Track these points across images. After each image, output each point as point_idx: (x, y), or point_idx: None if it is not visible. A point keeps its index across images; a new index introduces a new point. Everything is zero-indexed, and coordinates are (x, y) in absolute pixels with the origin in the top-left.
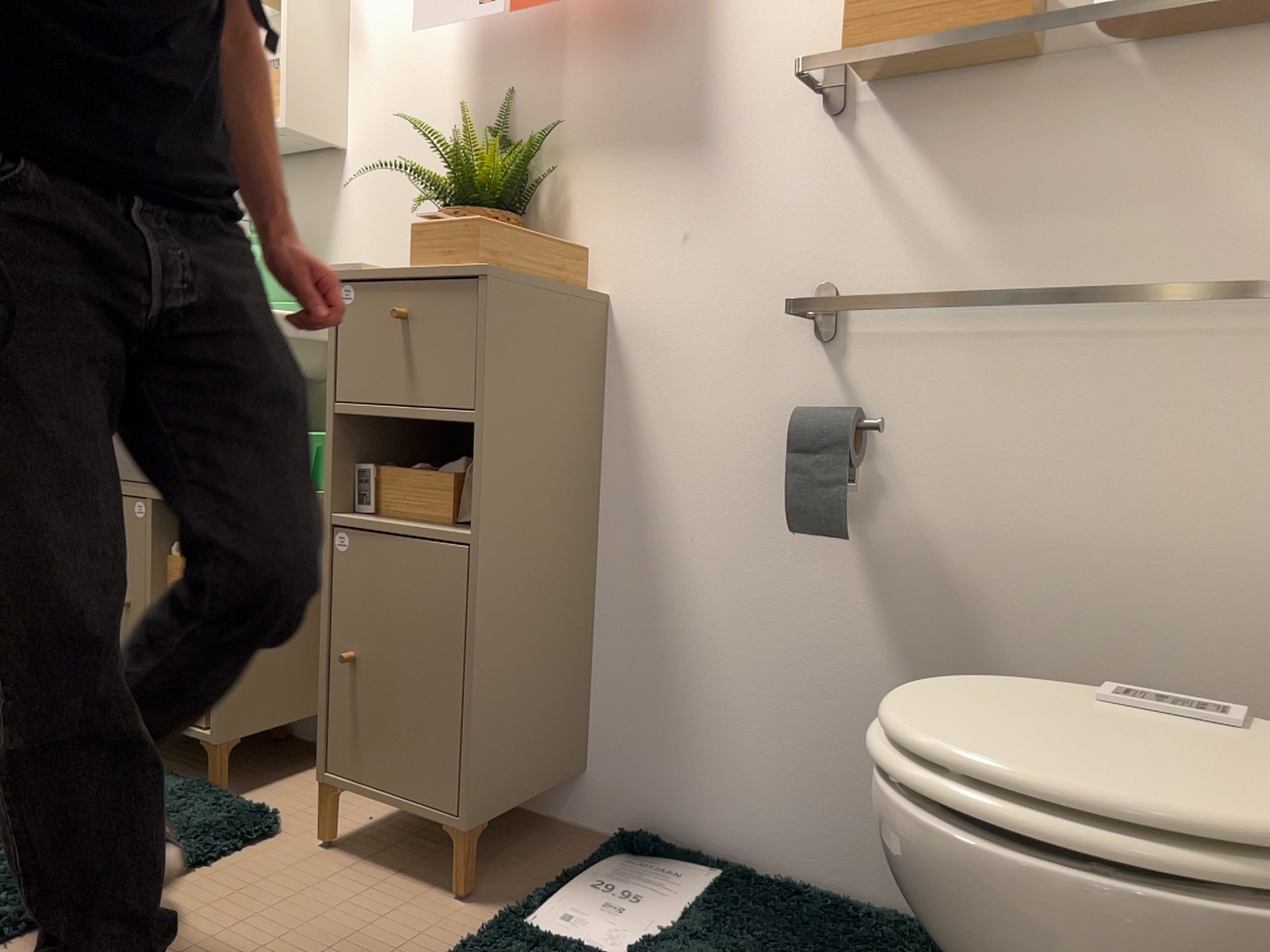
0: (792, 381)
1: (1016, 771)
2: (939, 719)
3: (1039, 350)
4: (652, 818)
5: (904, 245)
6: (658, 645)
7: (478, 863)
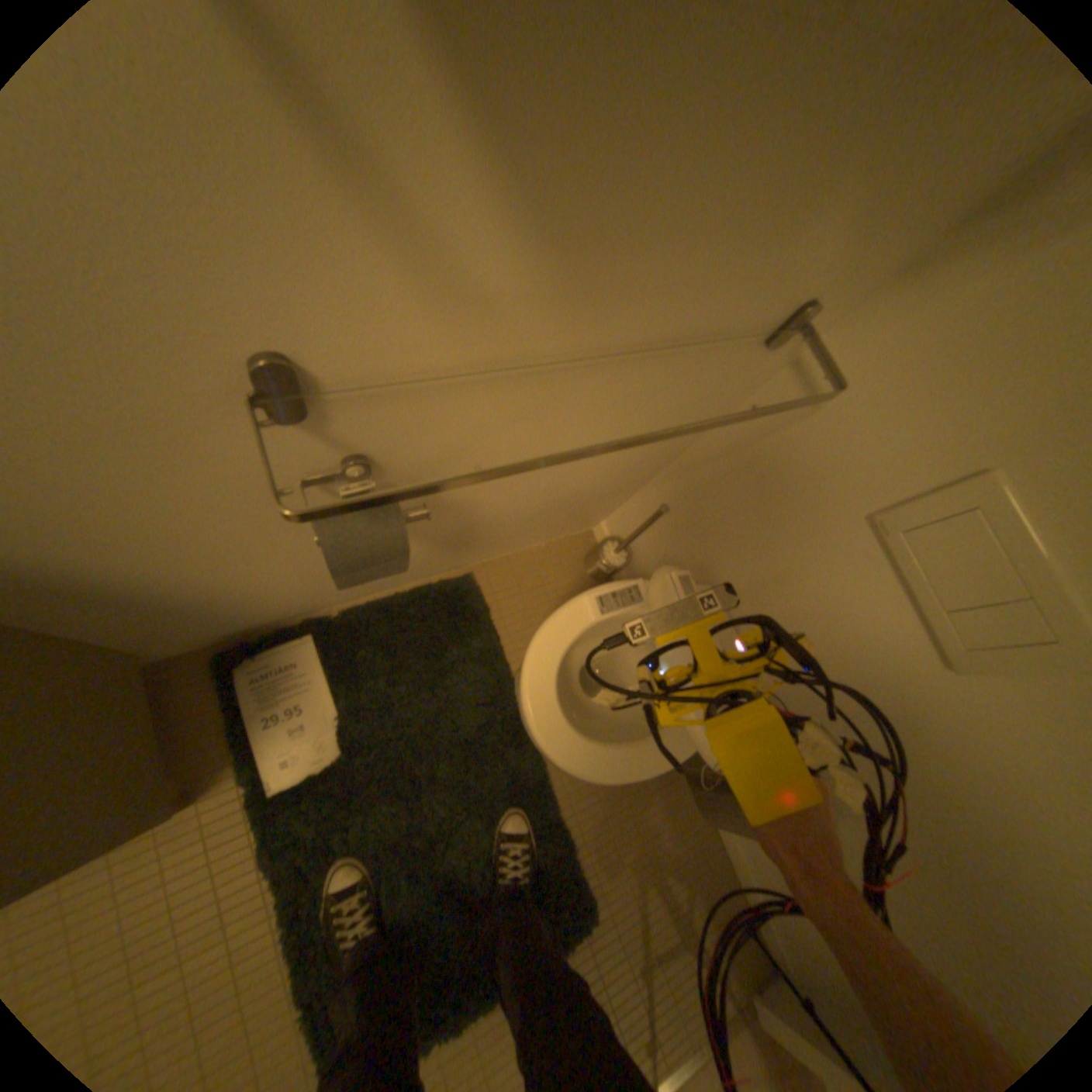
0: (247, 456)
1: (644, 766)
2: (590, 743)
3: (574, 378)
4: (225, 636)
5: (427, 282)
6: (170, 612)
7: (177, 796)
